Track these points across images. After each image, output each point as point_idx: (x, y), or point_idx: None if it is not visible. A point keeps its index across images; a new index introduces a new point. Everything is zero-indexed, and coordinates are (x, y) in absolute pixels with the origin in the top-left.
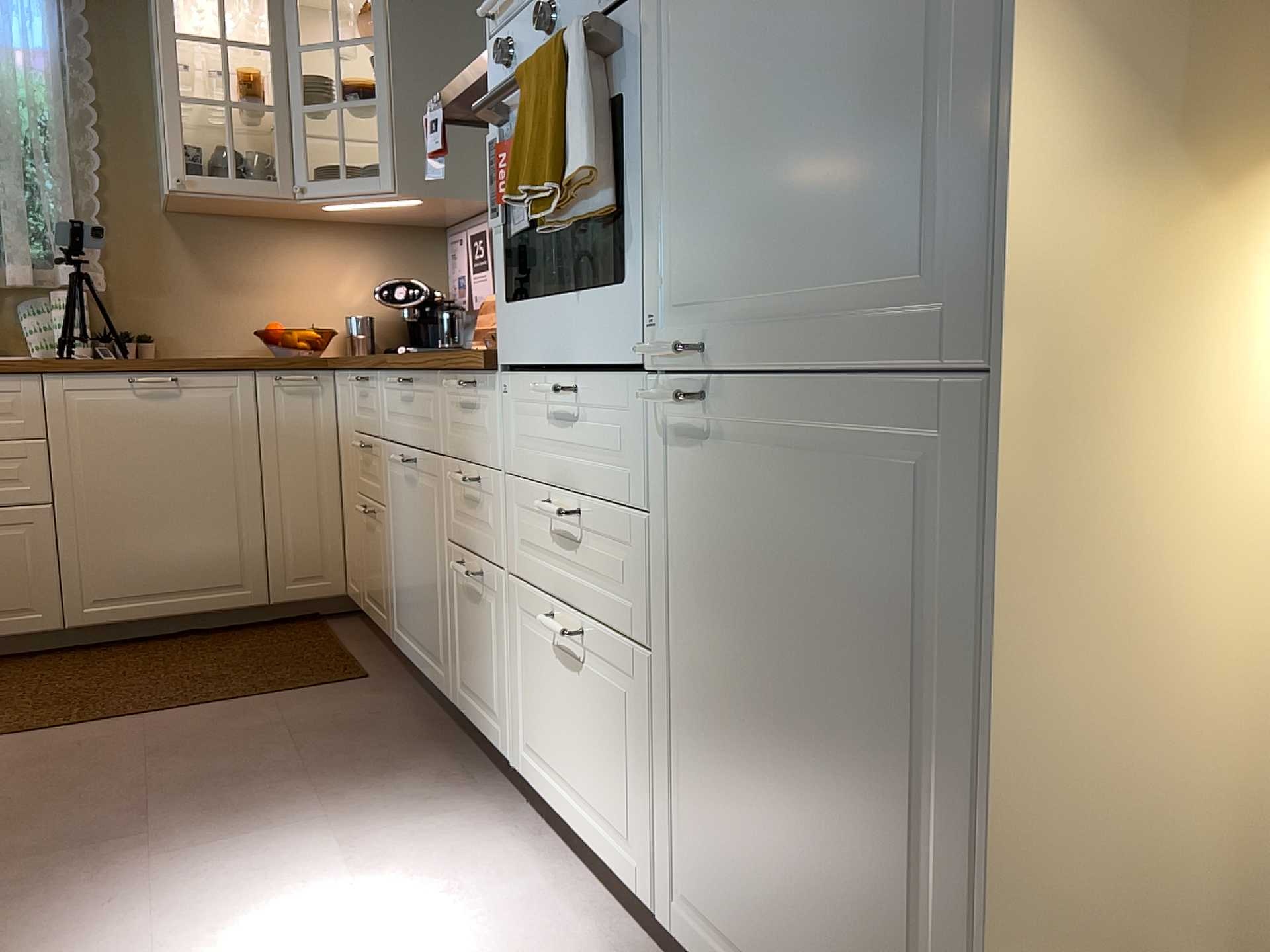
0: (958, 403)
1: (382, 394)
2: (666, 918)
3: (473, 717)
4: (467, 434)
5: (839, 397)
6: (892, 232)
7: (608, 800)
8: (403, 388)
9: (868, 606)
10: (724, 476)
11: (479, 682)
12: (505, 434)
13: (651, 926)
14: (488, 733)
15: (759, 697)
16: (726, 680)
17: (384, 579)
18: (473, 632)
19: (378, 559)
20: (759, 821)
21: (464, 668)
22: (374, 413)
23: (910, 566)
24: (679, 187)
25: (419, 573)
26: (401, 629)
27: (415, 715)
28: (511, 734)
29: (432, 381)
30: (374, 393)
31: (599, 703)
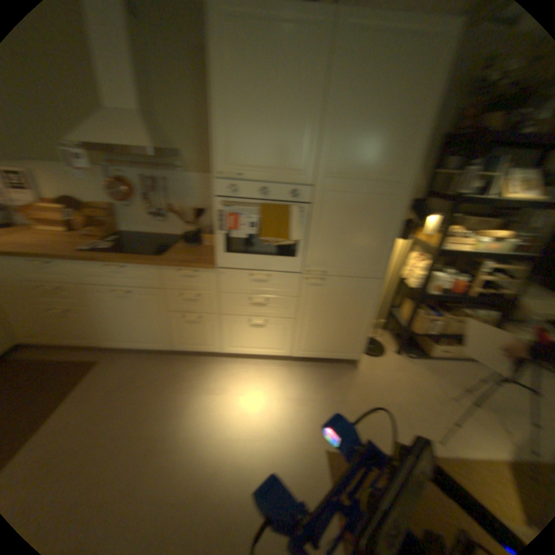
0: (375, 281)
1: (83, 268)
2: (293, 354)
3: (192, 348)
4: (189, 283)
5: (354, 279)
6: (369, 261)
7: (273, 344)
8: (121, 268)
9: (355, 303)
10: (324, 290)
11: (198, 340)
12: (221, 283)
13: (274, 358)
14: (204, 349)
15: (328, 318)
16: (319, 317)
17: (90, 329)
18: (193, 330)
19: (81, 324)
20: (325, 333)
21: (185, 339)
22: (68, 275)
23: (363, 298)
24: (317, 244)
25: (140, 322)
26: (116, 340)
27: (145, 359)
28: (221, 345)
29: (153, 267)
30: (69, 268)
31: (271, 329)
